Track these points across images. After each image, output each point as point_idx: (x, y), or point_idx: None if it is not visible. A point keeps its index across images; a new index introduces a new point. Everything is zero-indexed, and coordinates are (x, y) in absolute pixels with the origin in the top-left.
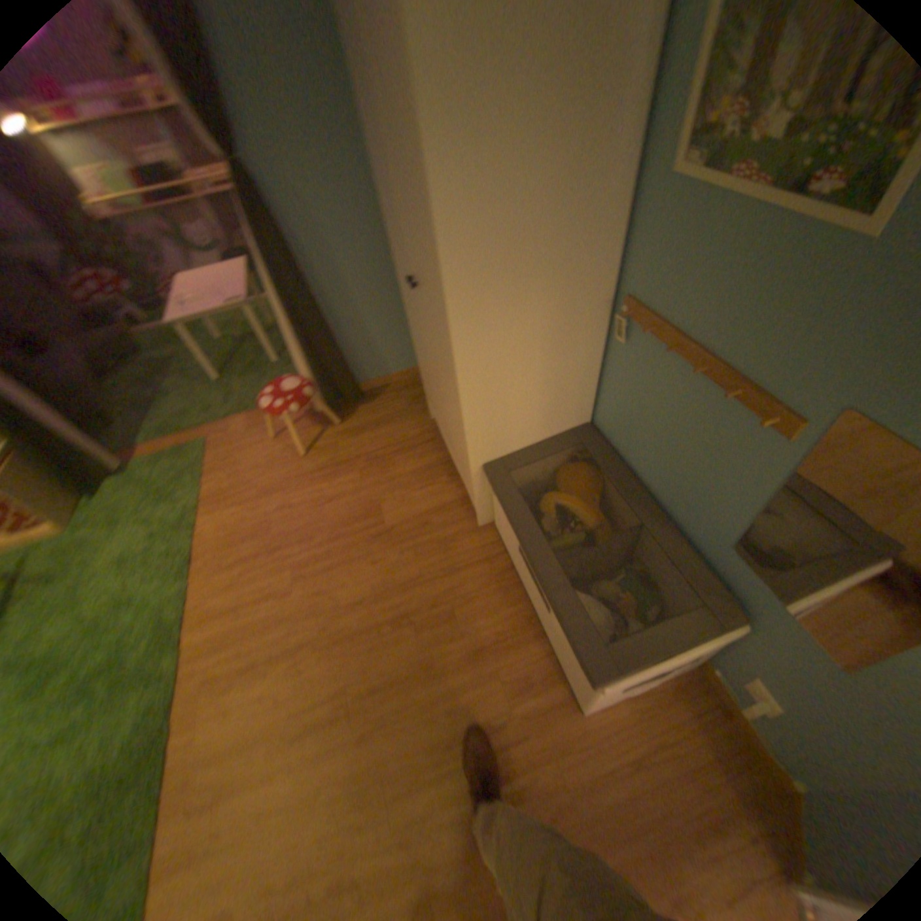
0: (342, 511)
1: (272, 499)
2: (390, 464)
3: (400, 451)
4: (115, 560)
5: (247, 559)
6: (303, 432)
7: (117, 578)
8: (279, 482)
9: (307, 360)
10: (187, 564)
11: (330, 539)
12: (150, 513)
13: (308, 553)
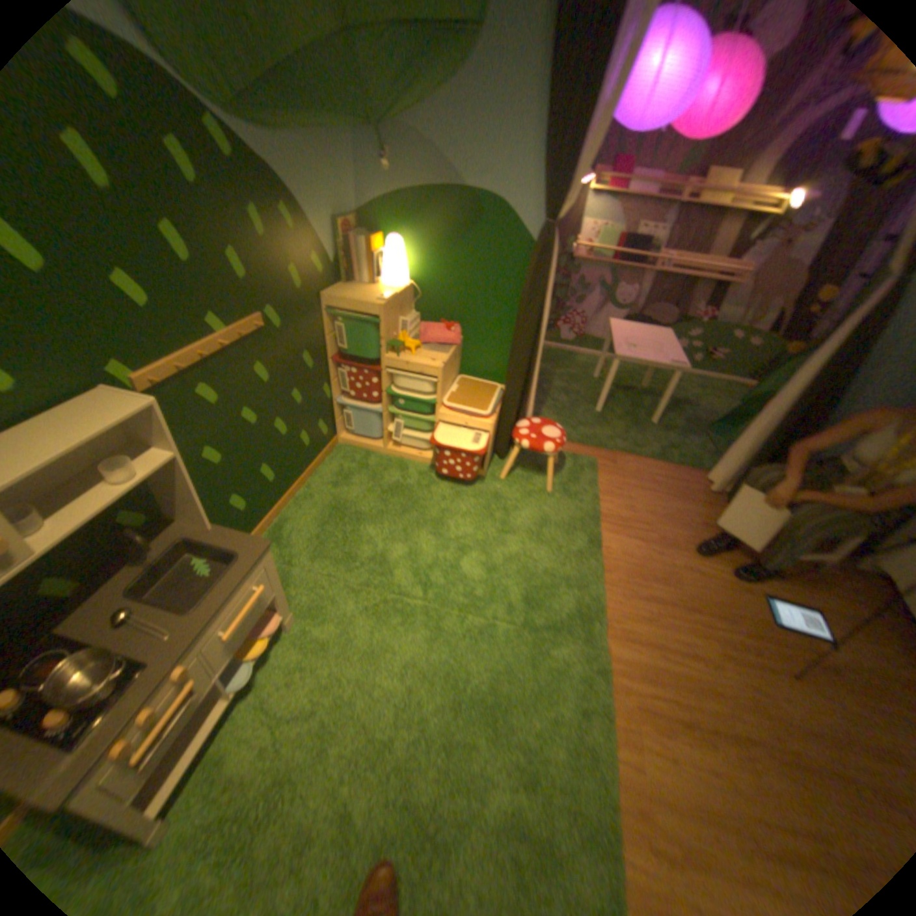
0: (763, 614)
1: (676, 556)
2: (812, 593)
3: (821, 585)
4: (531, 530)
5: (662, 604)
6: (695, 505)
7: (535, 547)
8: (679, 543)
9: (753, 449)
10: (600, 572)
11: (756, 638)
12: (555, 503)
13: (732, 638)
